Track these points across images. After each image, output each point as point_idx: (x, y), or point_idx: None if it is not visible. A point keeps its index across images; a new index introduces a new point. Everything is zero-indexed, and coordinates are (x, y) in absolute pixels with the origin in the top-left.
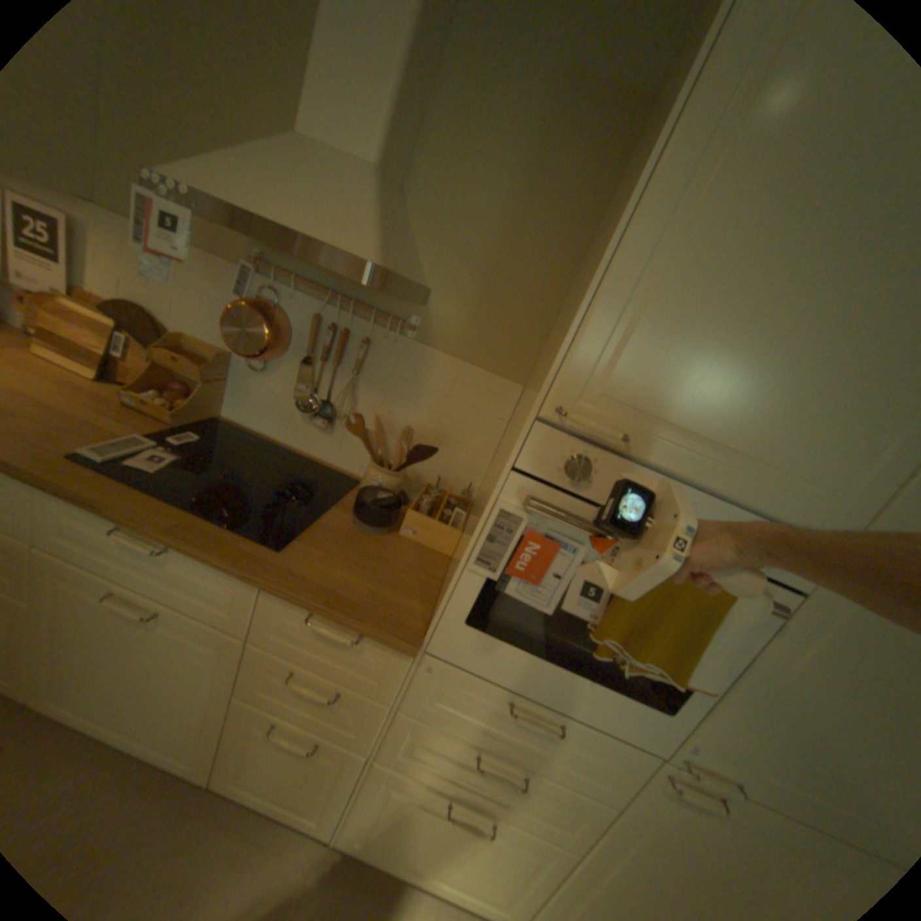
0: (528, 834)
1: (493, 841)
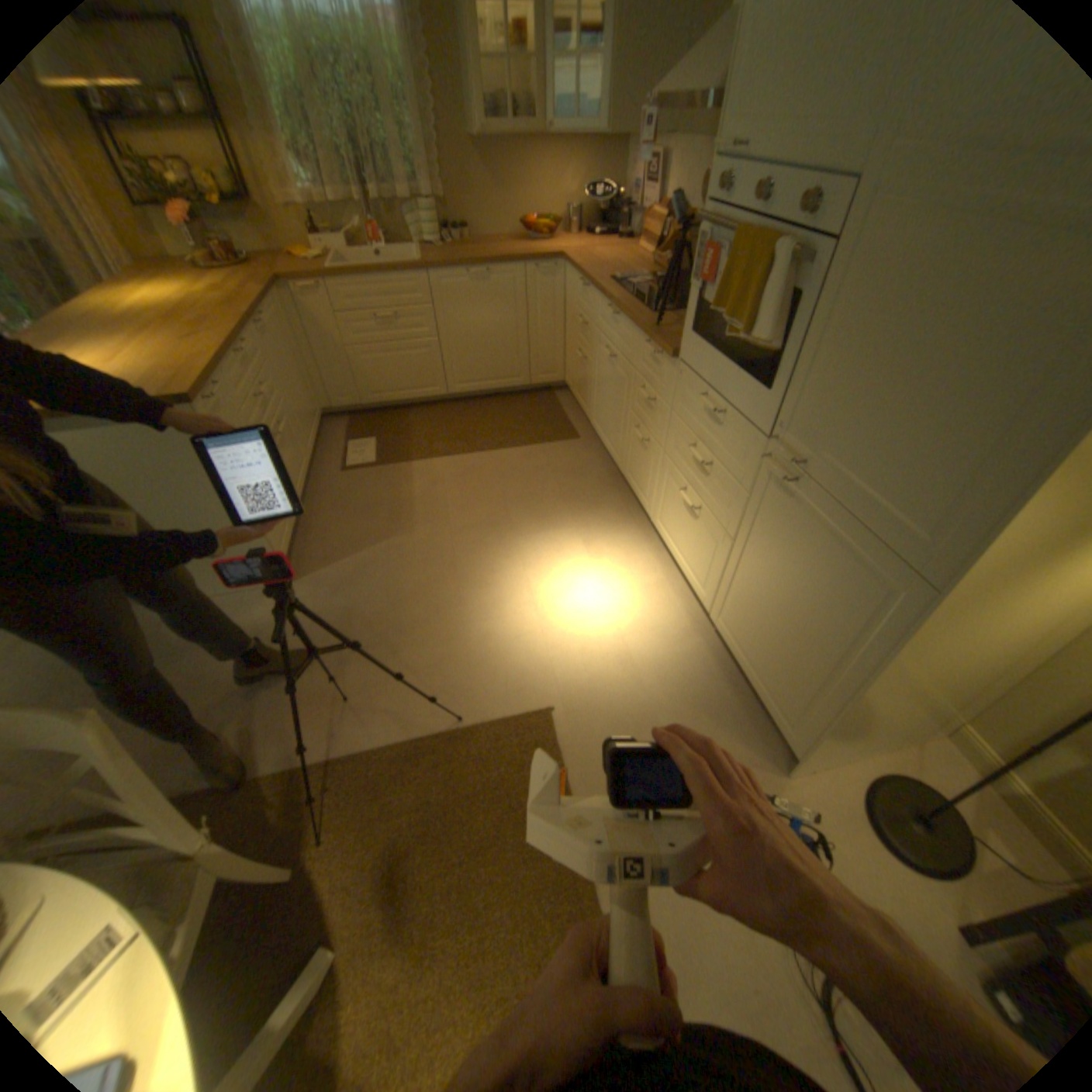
0: (710, 516)
1: (692, 513)
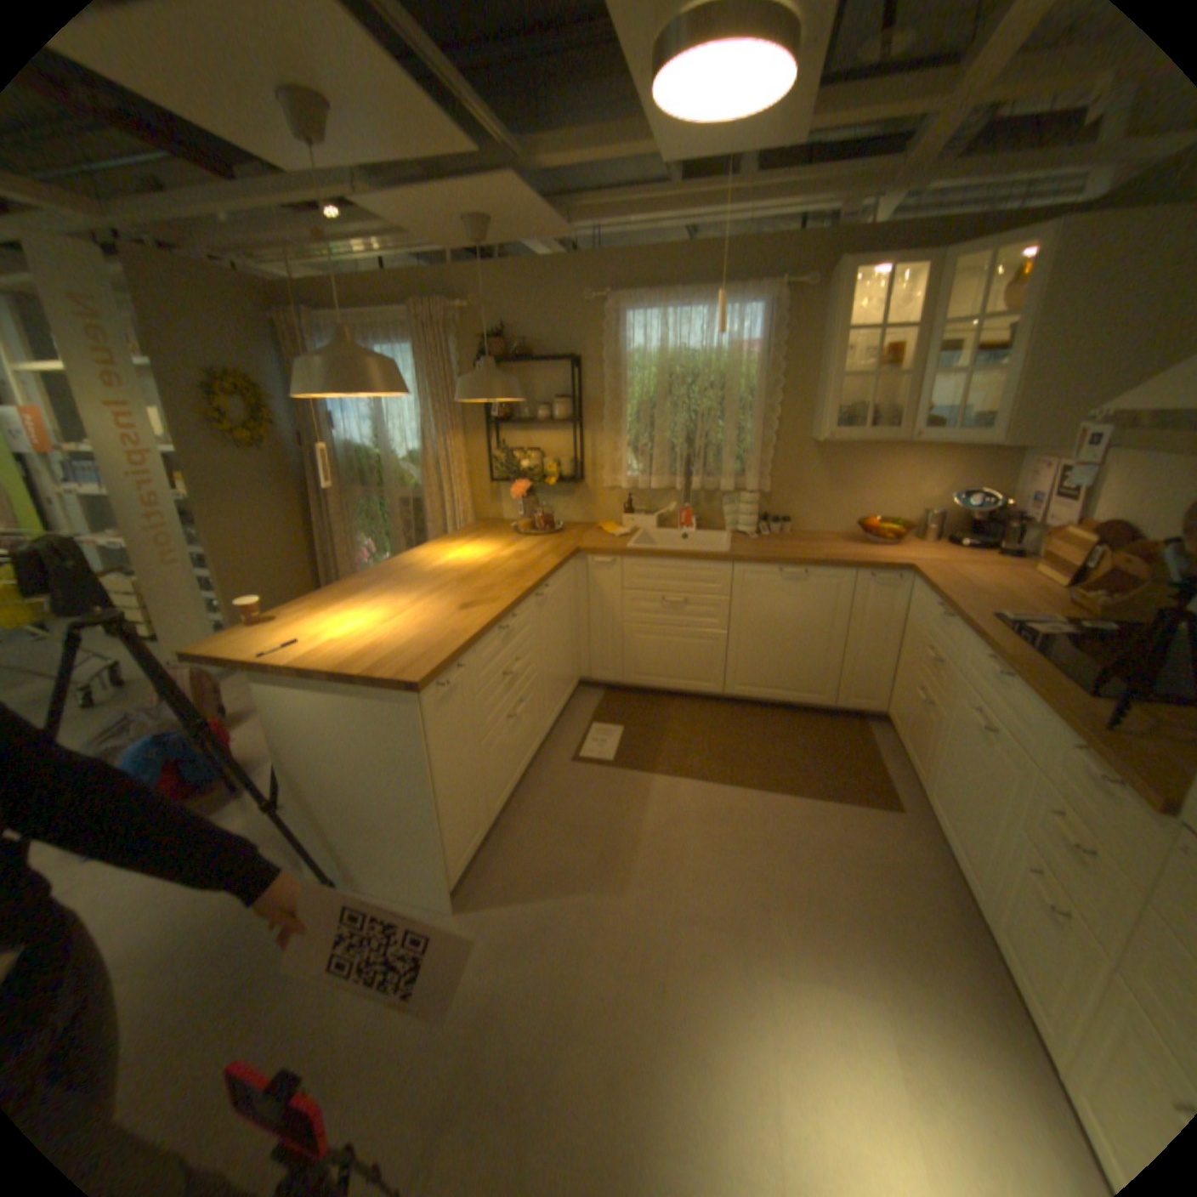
0: None
1: None
